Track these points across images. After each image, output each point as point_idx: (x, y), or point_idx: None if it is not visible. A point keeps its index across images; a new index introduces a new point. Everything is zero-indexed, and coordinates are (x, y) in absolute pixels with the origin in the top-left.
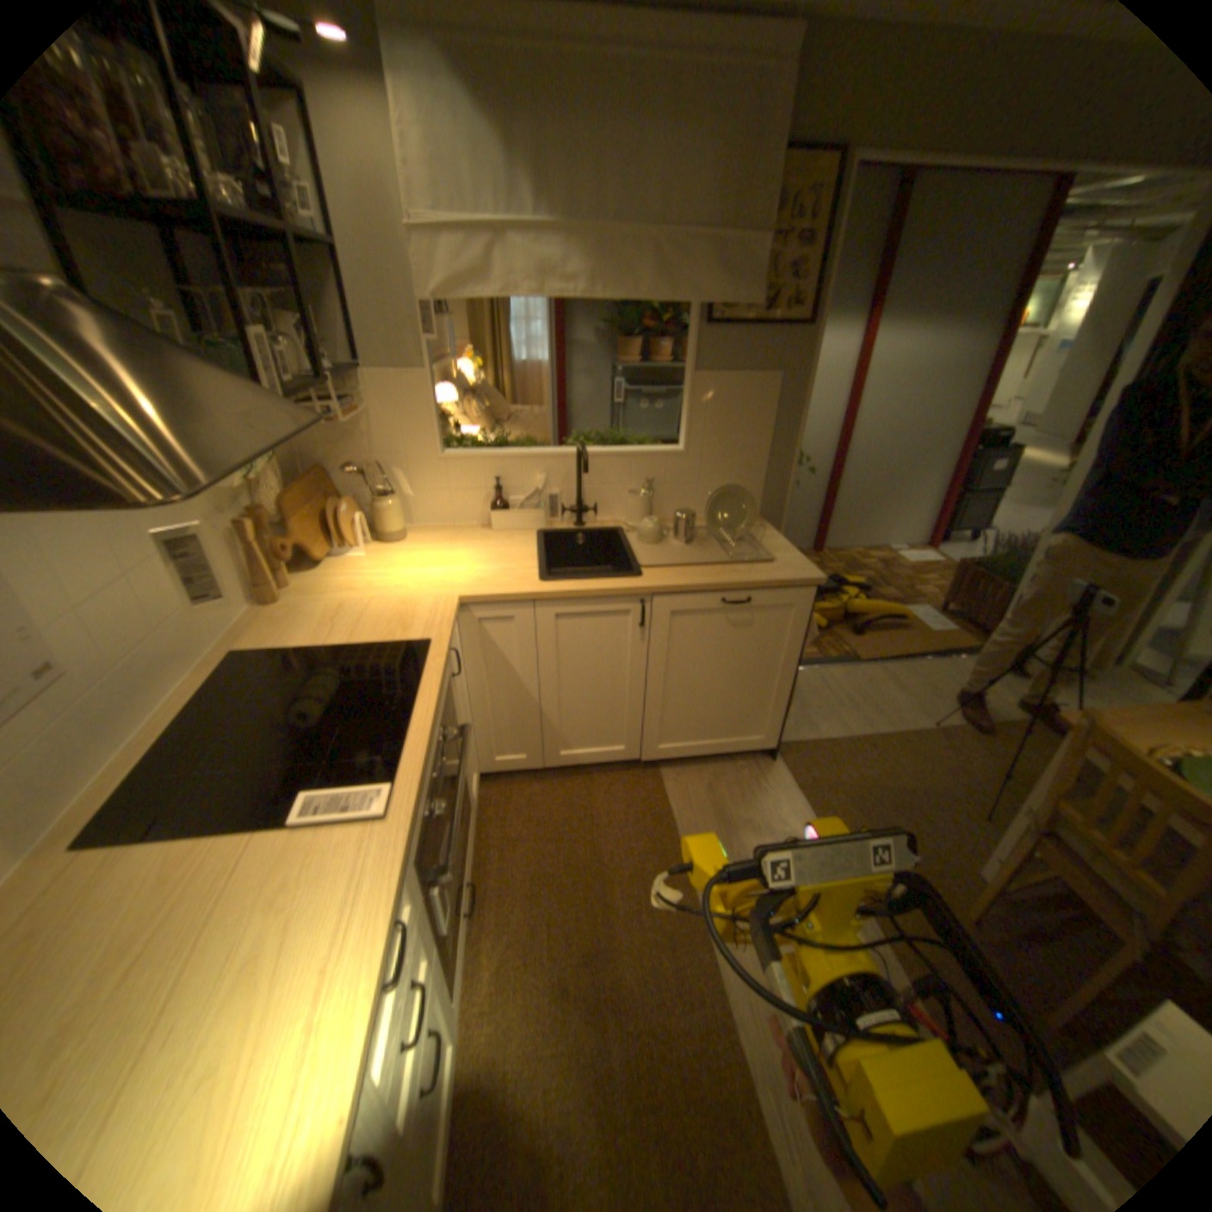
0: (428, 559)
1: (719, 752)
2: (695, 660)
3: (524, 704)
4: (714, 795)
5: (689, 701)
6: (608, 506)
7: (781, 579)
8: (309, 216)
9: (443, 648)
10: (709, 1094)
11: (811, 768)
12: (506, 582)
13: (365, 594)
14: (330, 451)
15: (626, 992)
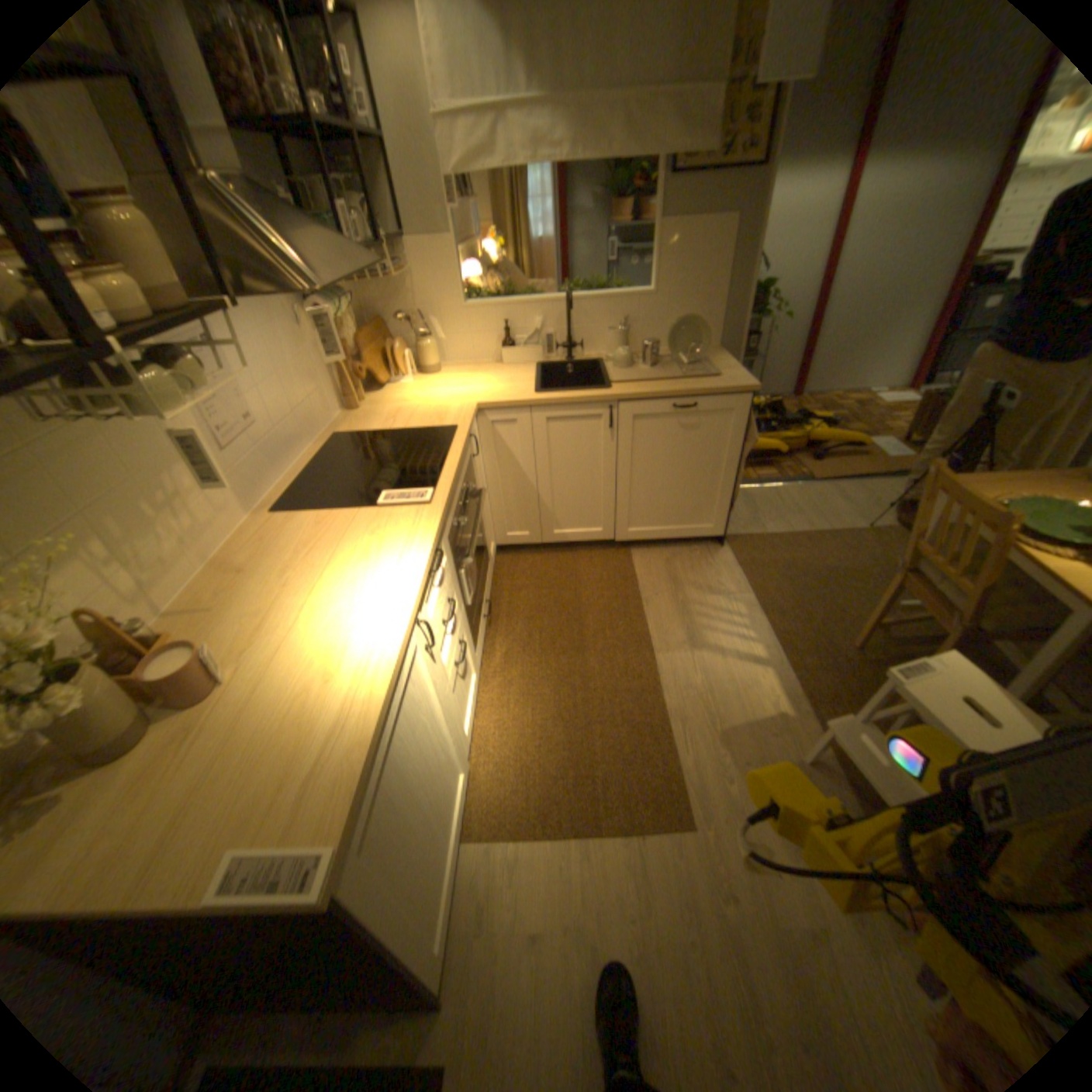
0: (456, 383)
1: (676, 536)
2: (654, 458)
3: (526, 491)
4: (670, 566)
5: (651, 492)
6: (592, 342)
7: (721, 387)
8: (364, 117)
9: (465, 431)
10: (638, 719)
11: (752, 552)
12: (510, 395)
13: (414, 404)
14: (386, 306)
15: (590, 668)
